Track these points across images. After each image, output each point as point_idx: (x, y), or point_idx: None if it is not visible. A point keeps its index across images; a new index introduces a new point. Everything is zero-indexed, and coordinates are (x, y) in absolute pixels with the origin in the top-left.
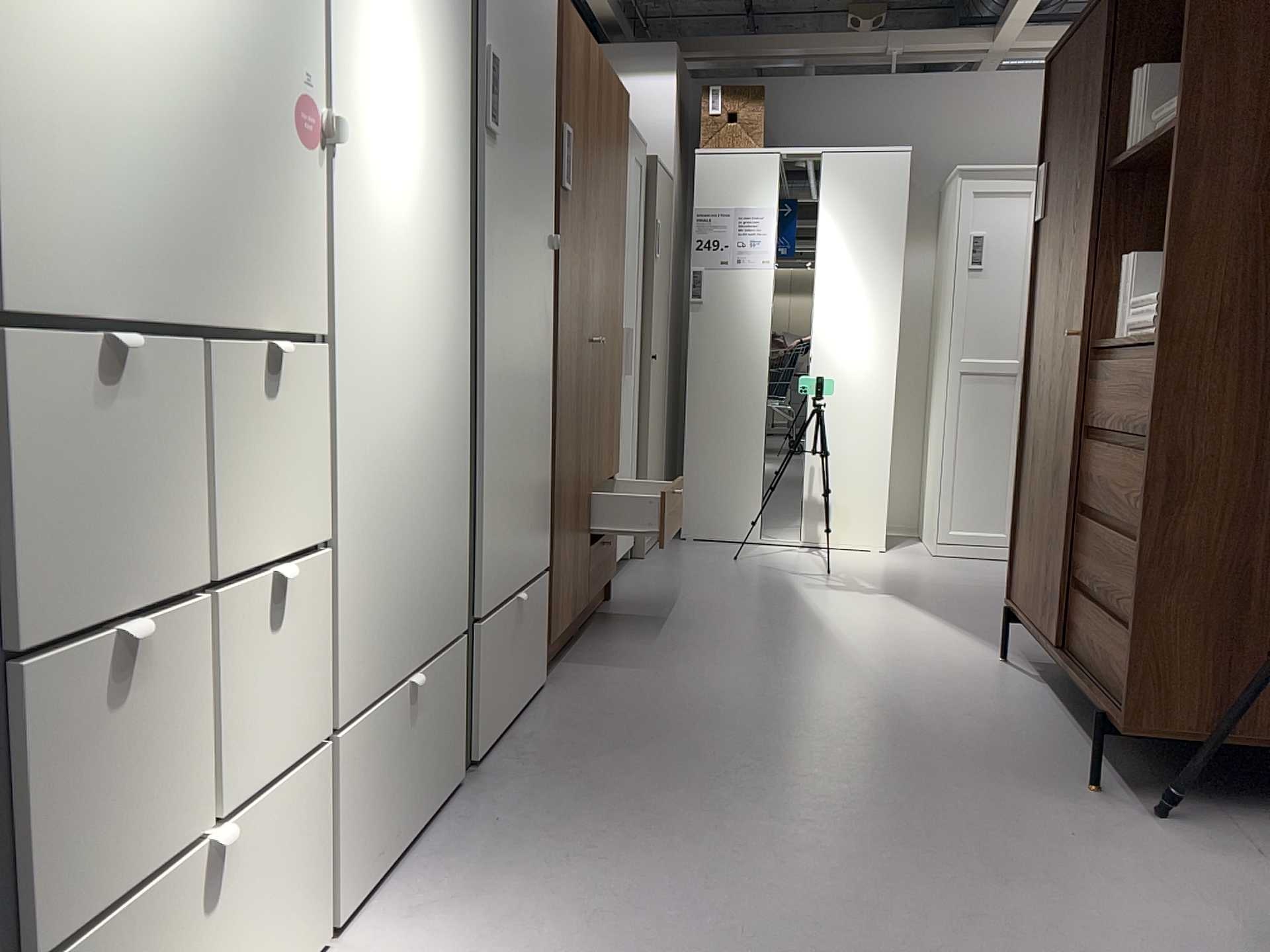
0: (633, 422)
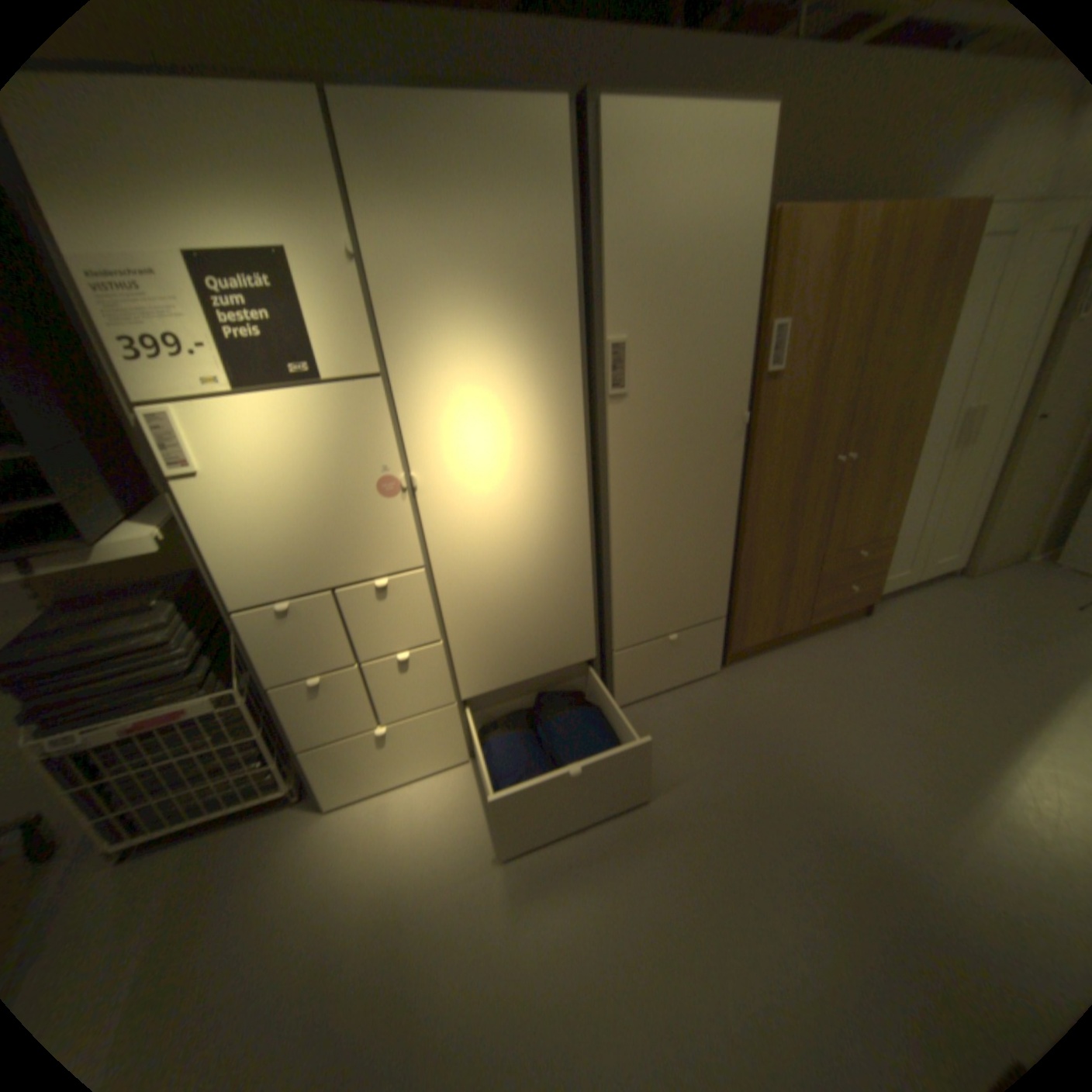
0: (988, 477)
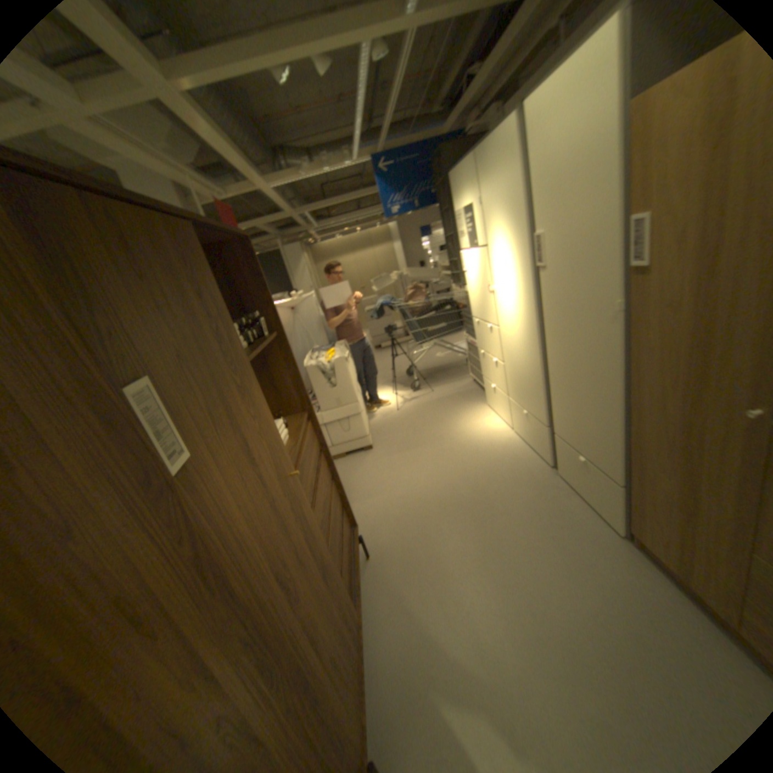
0: None
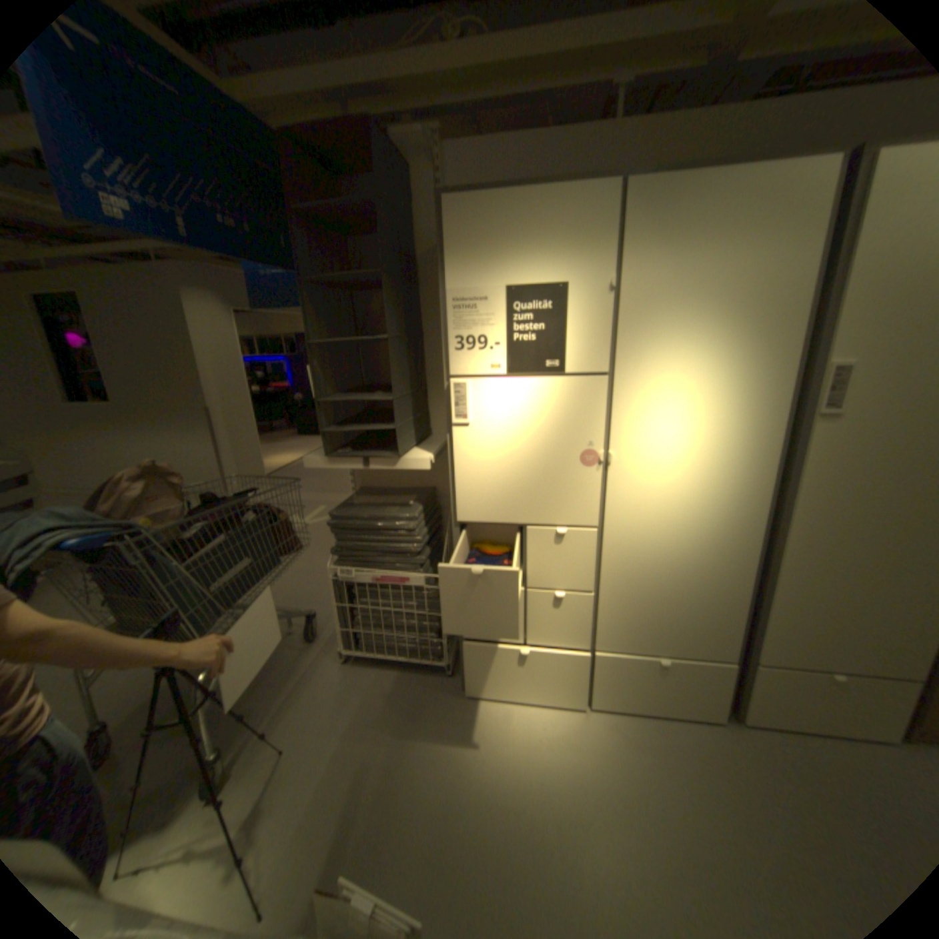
0: None
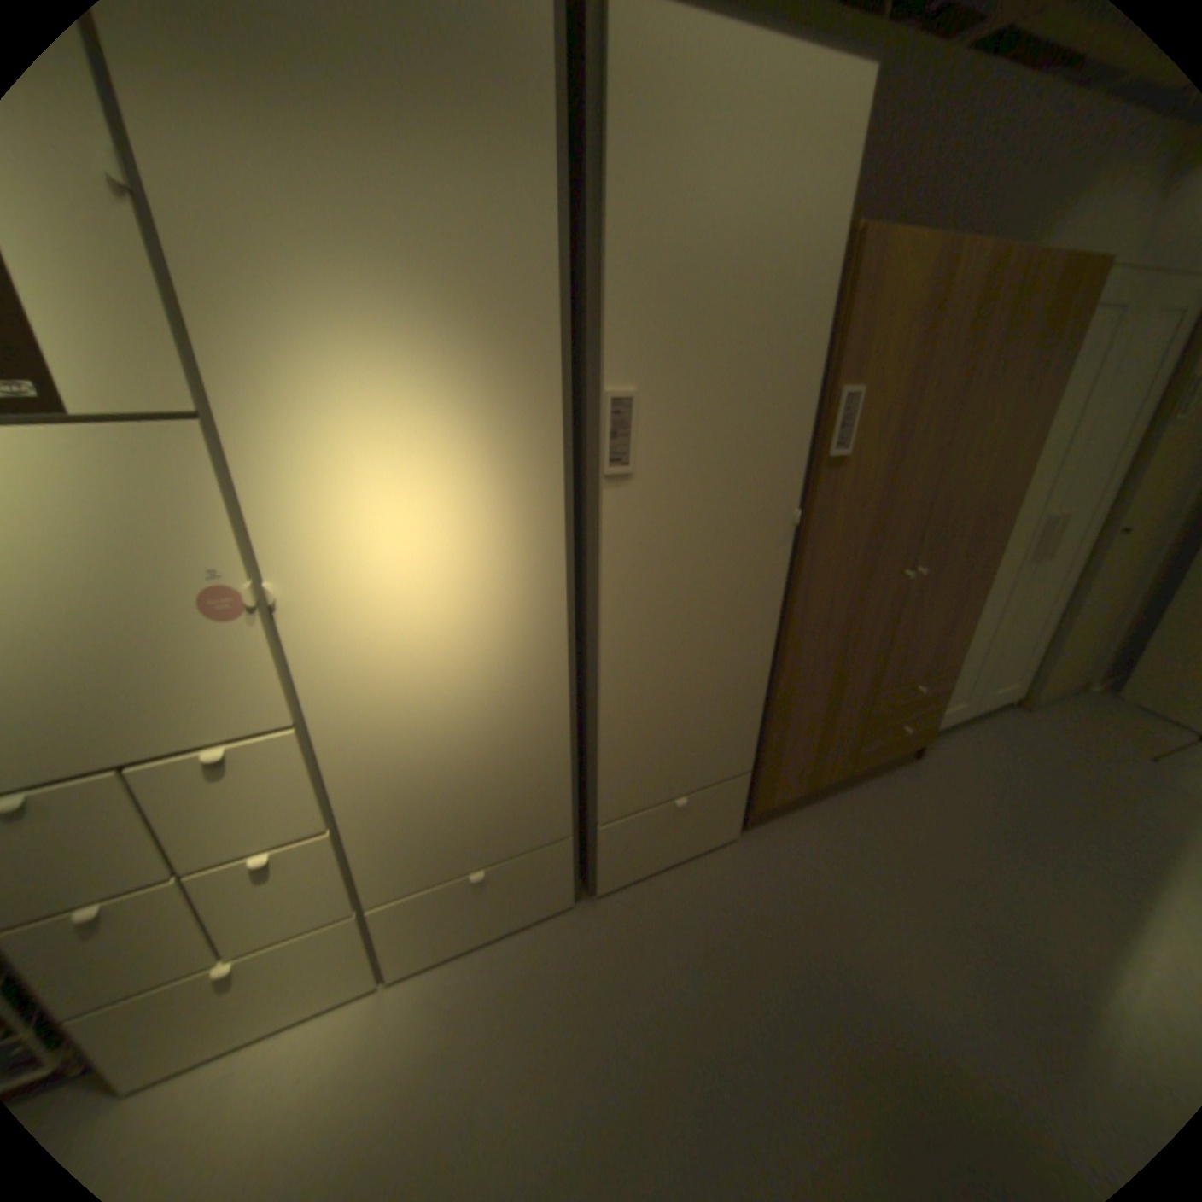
0: (1060, 597)
